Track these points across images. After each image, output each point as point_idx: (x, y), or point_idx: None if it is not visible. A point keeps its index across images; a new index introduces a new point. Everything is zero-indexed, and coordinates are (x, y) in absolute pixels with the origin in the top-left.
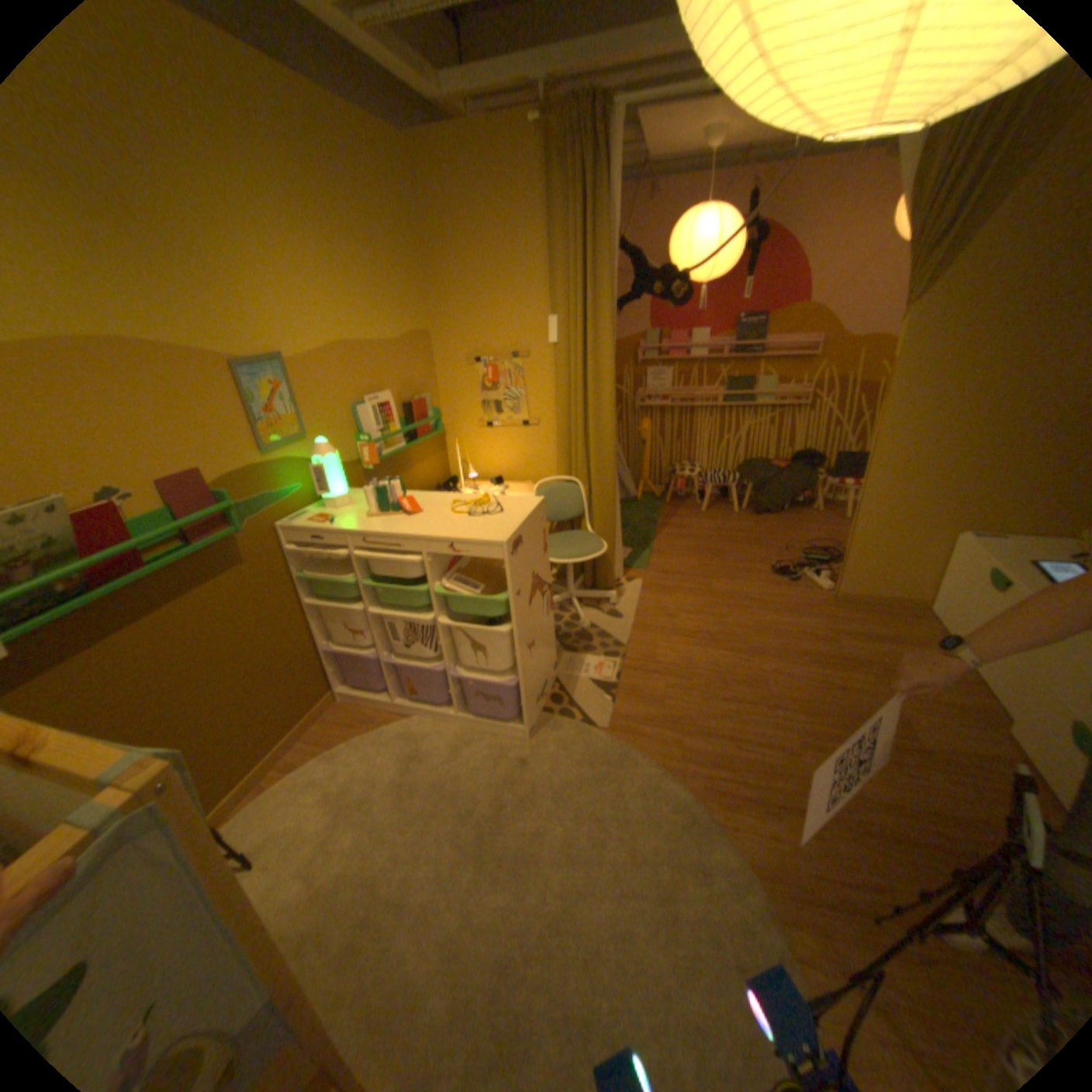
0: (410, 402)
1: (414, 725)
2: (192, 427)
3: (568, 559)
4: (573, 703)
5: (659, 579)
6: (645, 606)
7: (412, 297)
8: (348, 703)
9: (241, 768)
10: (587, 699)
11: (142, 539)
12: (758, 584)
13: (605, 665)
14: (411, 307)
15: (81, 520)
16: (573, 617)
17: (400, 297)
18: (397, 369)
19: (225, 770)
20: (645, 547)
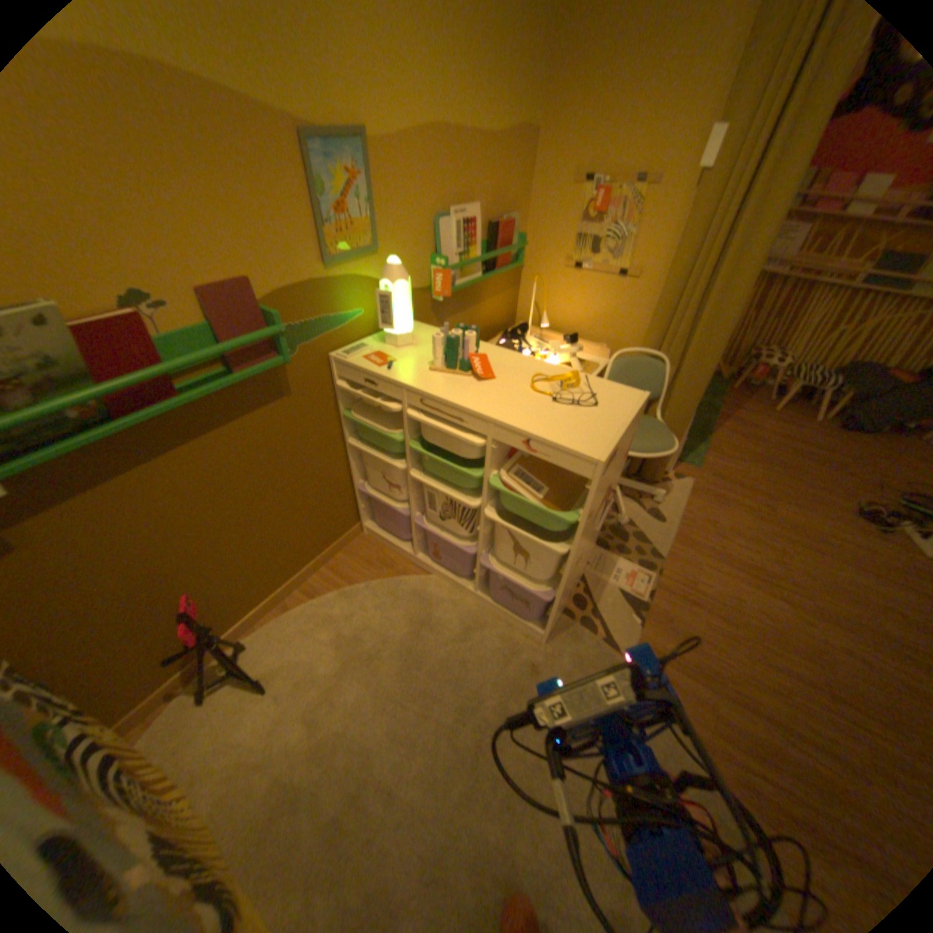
0: (498, 222)
1: (432, 586)
2: (244, 220)
3: (631, 451)
4: (598, 614)
5: (714, 484)
6: (694, 515)
7: (532, 72)
8: (374, 539)
9: (270, 587)
10: (614, 614)
11: (173, 364)
12: (838, 524)
13: (639, 577)
14: (528, 88)
15: (98, 332)
16: (613, 509)
17: (520, 69)
18: (493, 175)
19: (255, 589)
20: (703, 440)
